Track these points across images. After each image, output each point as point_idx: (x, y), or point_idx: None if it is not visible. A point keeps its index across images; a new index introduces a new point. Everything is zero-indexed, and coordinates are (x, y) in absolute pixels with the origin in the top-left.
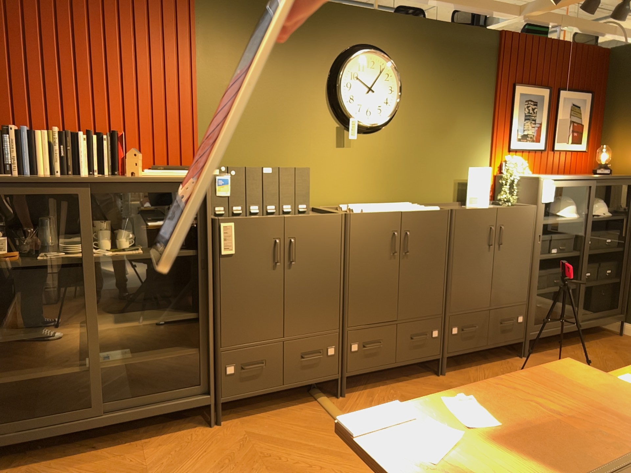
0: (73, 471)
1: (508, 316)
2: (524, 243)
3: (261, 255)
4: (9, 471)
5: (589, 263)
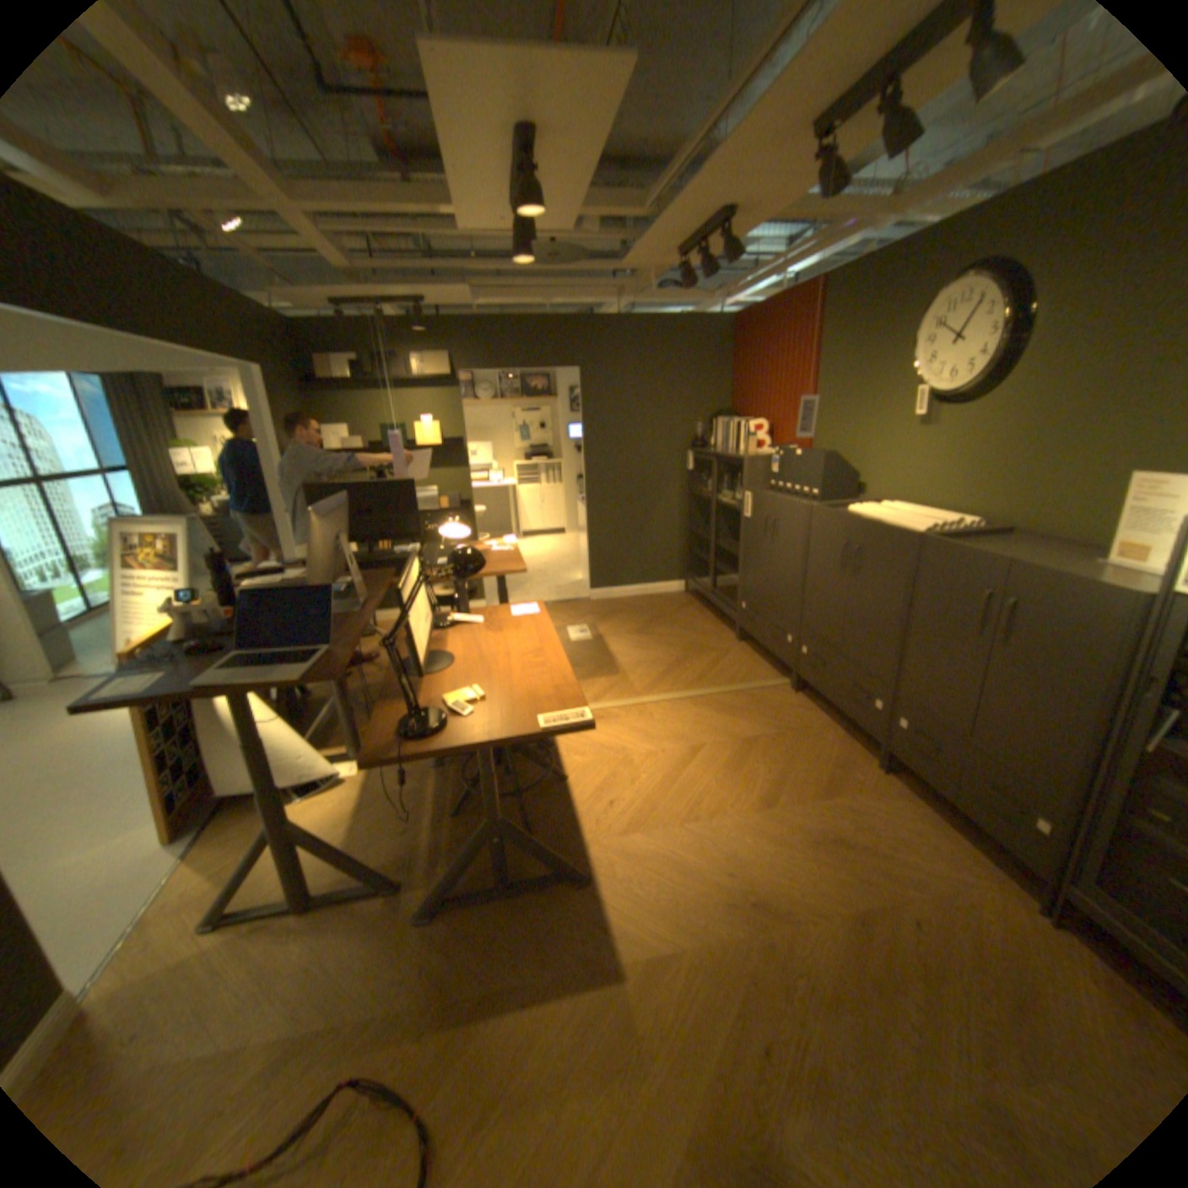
0: (692, 611)
1: (1010, 791)
2: (1081, 666)
3: (761, 525)
4: (693, 600)
5: None
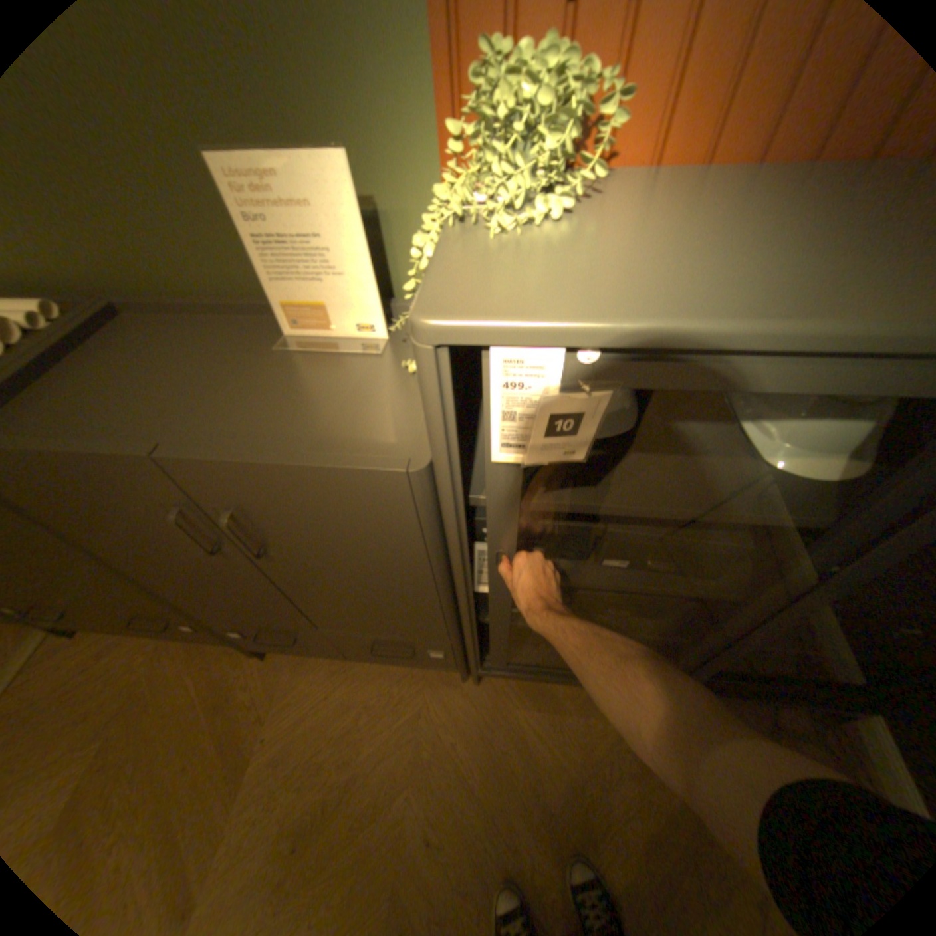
0: None
1: (388, 647)
2: (385, 562)
3: None
4: None
5: None
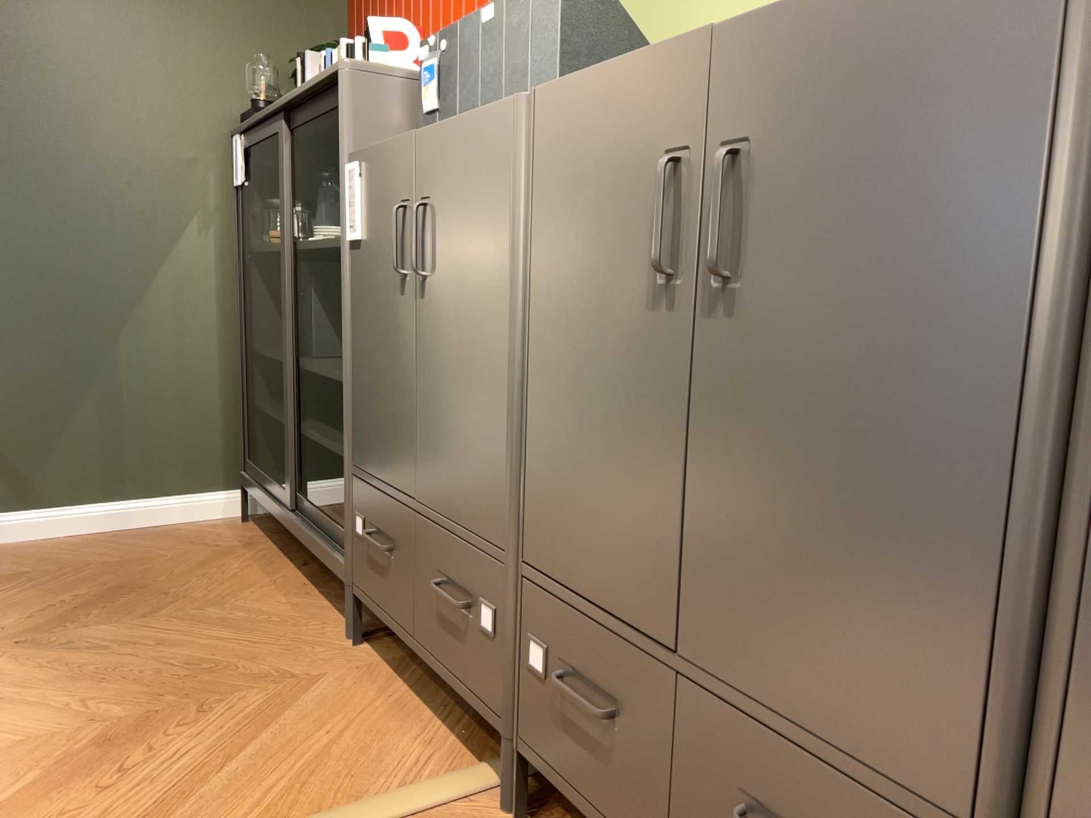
0: (242, 565)
1: None
2: None
3: (388, 249)
4: (259, 536)
5: None
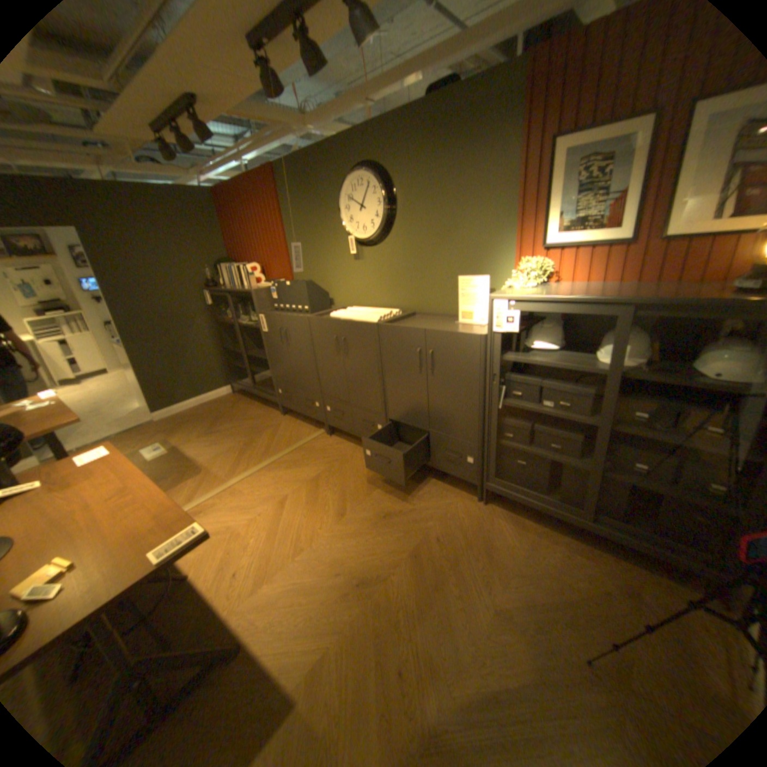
0: (244, 405)
1: (452, 449)
2: (466, 377)
3: (277, 335)
4: (242, 397)
5: (654, 451)
